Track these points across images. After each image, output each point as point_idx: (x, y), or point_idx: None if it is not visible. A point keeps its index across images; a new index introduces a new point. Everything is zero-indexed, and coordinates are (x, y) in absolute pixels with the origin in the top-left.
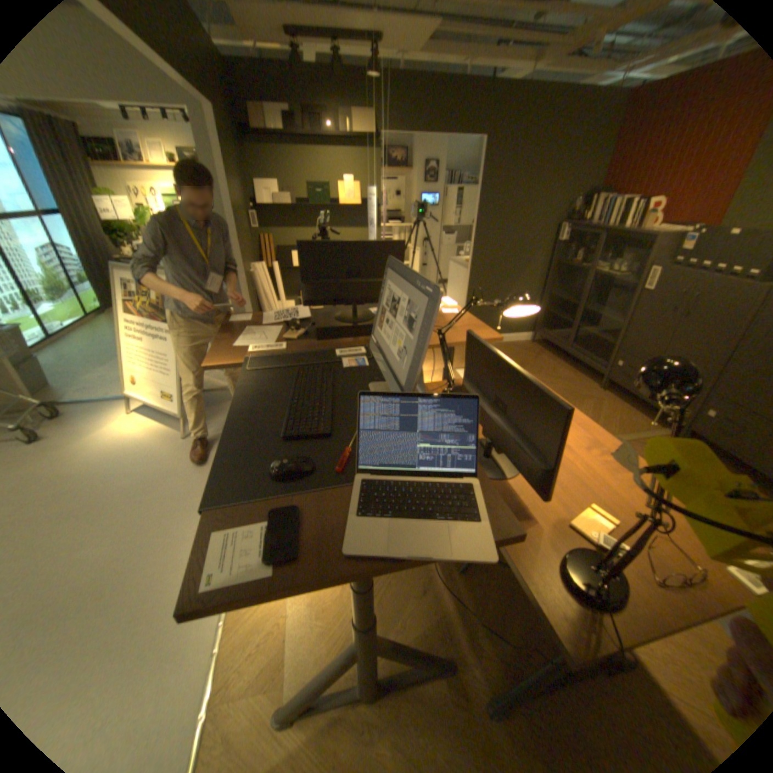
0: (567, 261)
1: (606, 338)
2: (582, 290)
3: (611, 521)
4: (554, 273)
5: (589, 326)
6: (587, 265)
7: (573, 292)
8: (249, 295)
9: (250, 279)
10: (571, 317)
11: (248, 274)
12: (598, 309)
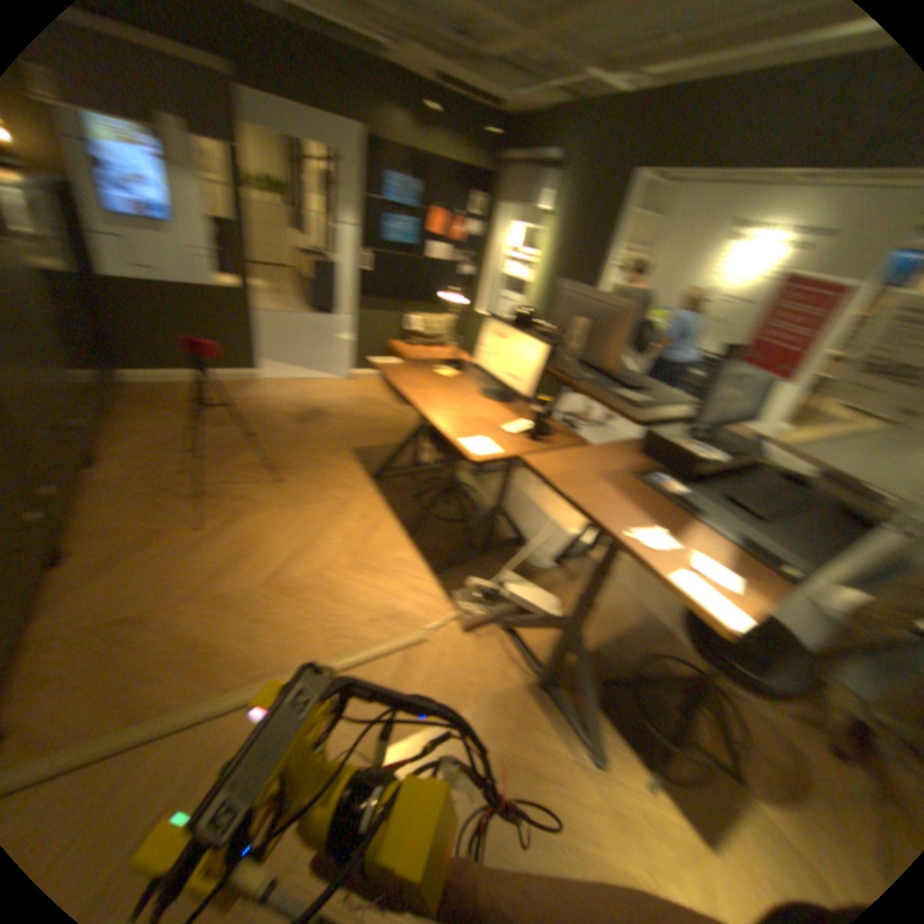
0: None
1: None
2: None
3: (443, 374)
4: None
5: None
6: None
7: None
8: None
9: None
10: None
11: None
12: None
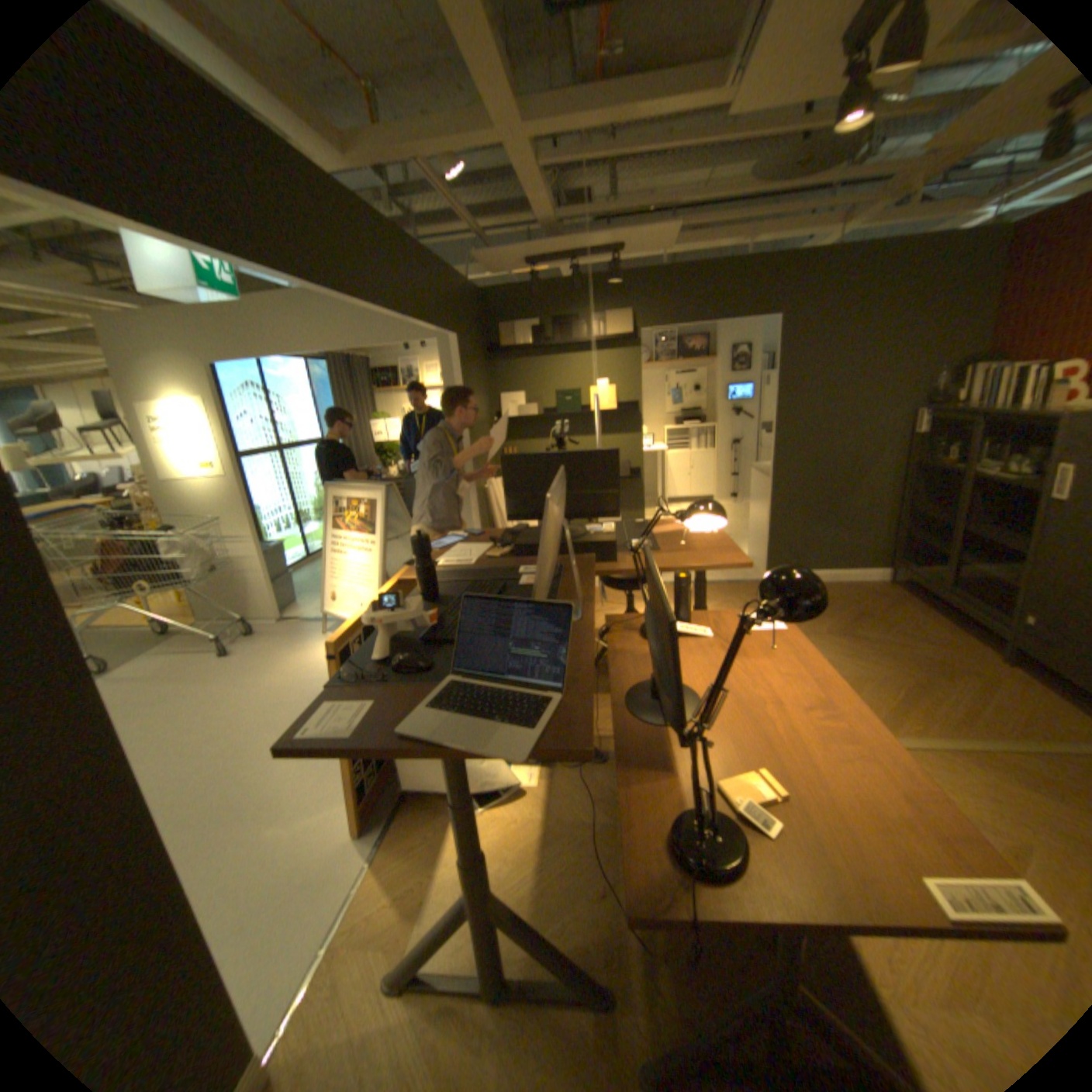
0: (934, 462)
1: (1004, 579)
2: (962, 504)
3: (778, 792)
4: (914, 480)
5: (978, 560)
6: (965, 466)
7: (950, 506)
8: (479, 511)
9: (482, 495)
10: (950, 545)
11: (479, 490)
12: (988, 533)
